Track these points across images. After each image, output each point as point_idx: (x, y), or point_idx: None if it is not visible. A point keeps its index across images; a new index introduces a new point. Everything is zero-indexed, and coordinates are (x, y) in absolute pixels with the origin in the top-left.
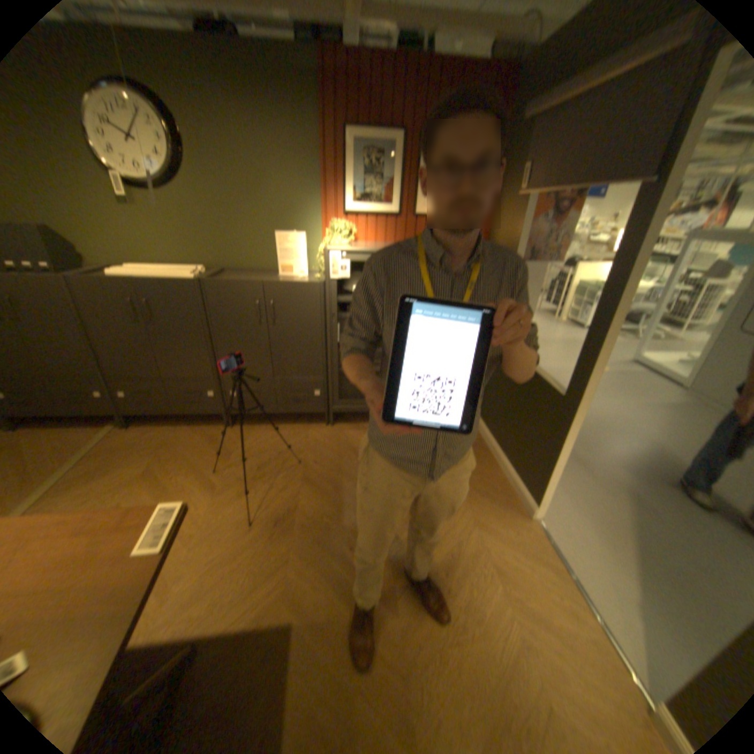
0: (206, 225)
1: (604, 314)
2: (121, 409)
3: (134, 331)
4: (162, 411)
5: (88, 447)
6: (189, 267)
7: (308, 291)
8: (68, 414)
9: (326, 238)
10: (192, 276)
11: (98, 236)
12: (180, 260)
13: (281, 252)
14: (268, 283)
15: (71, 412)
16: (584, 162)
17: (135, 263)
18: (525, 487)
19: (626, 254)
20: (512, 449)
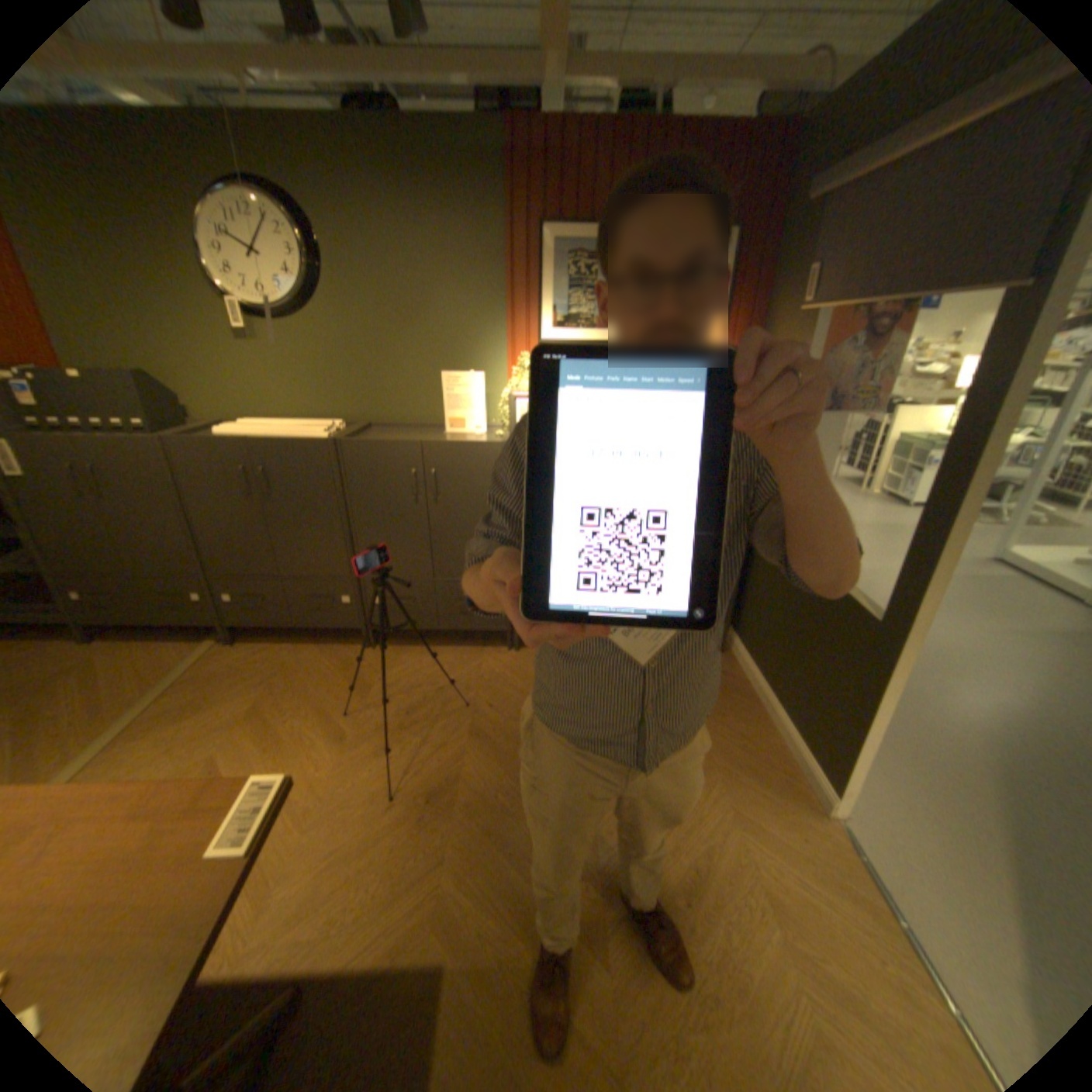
0: (348, 366)
1: (945, 496)
2: (225, 619)
3: (246, 513)
4: (279, 623)
5: (179, 672)
6: (323, 424)
7: (484, 457)
8: (156, 625)
9: (513, 380)
10: (325, 436)
11: (207, 383)
12: (312, 414)
13: (448, 401)
14: (428, 446)
15: (159, 622)
16: (905, 261)
17: (253, 419)
18: (817, 765)
19: (982, 401)
20: (794, 701)
